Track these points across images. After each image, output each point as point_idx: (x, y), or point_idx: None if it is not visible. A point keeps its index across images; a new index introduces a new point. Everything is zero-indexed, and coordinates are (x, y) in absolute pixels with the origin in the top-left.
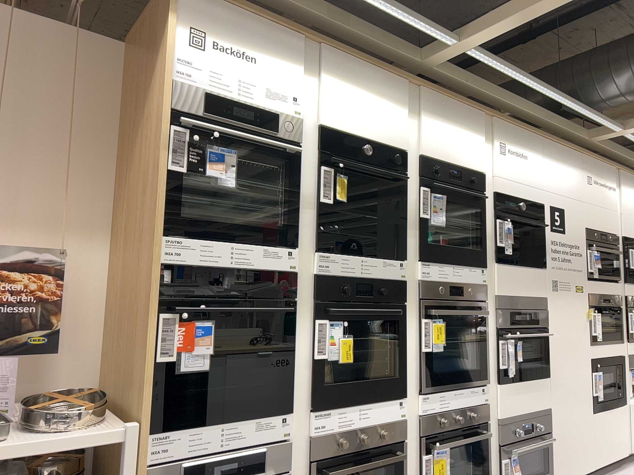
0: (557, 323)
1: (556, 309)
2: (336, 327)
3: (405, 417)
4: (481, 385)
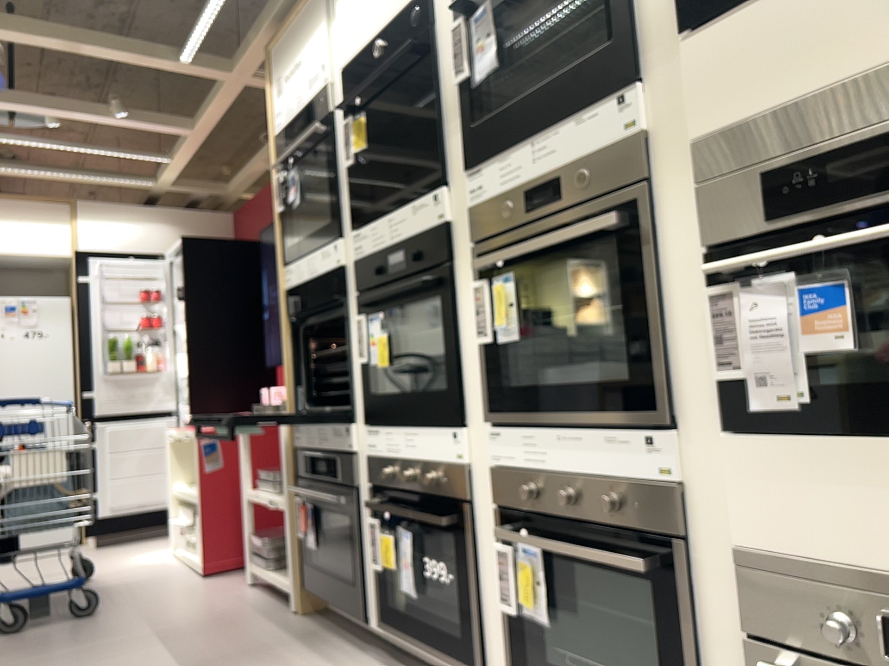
0: None
1: None
2: (372, 322)
3: (463, 462)
4: (654, 430)
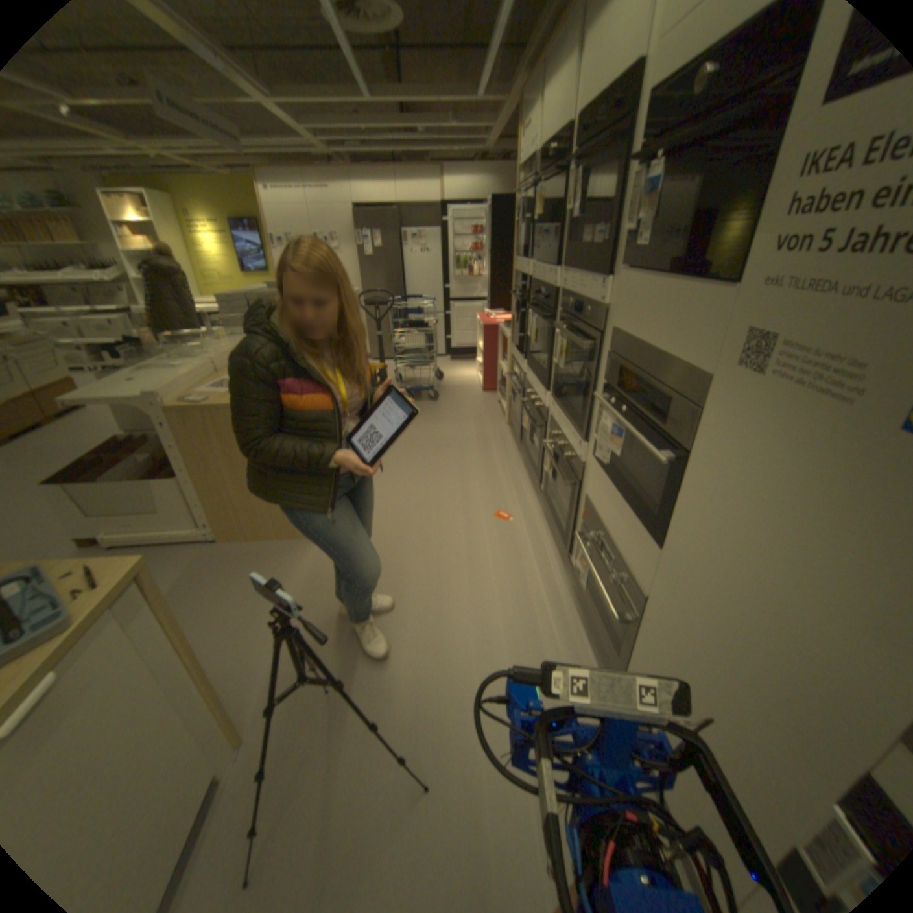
0: (722, 469)
1: (735, 429)
2: (533, 320)
3: (545, 408)
4: (582, 440)
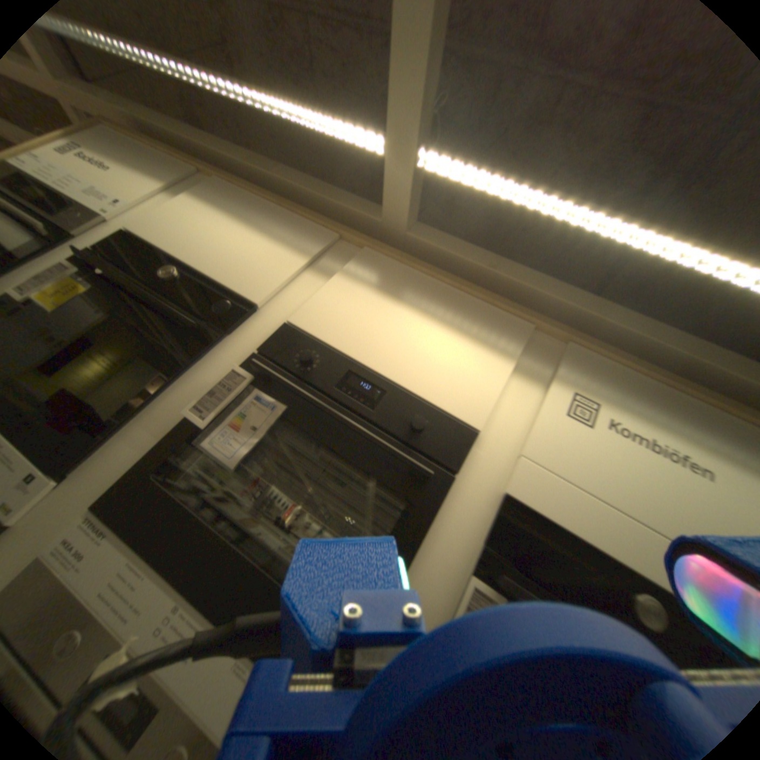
0: None
1: None
2: None
3: None
4: None
